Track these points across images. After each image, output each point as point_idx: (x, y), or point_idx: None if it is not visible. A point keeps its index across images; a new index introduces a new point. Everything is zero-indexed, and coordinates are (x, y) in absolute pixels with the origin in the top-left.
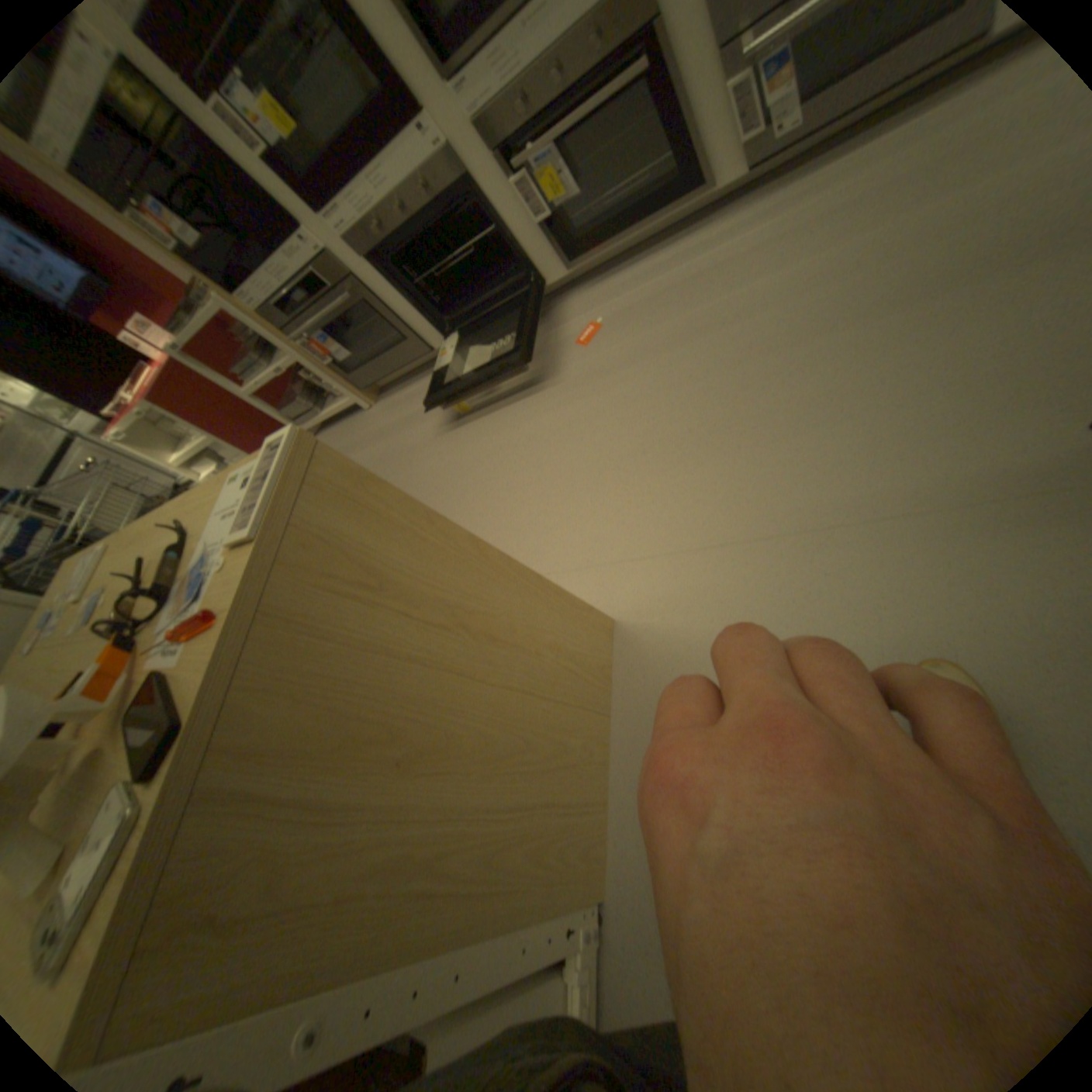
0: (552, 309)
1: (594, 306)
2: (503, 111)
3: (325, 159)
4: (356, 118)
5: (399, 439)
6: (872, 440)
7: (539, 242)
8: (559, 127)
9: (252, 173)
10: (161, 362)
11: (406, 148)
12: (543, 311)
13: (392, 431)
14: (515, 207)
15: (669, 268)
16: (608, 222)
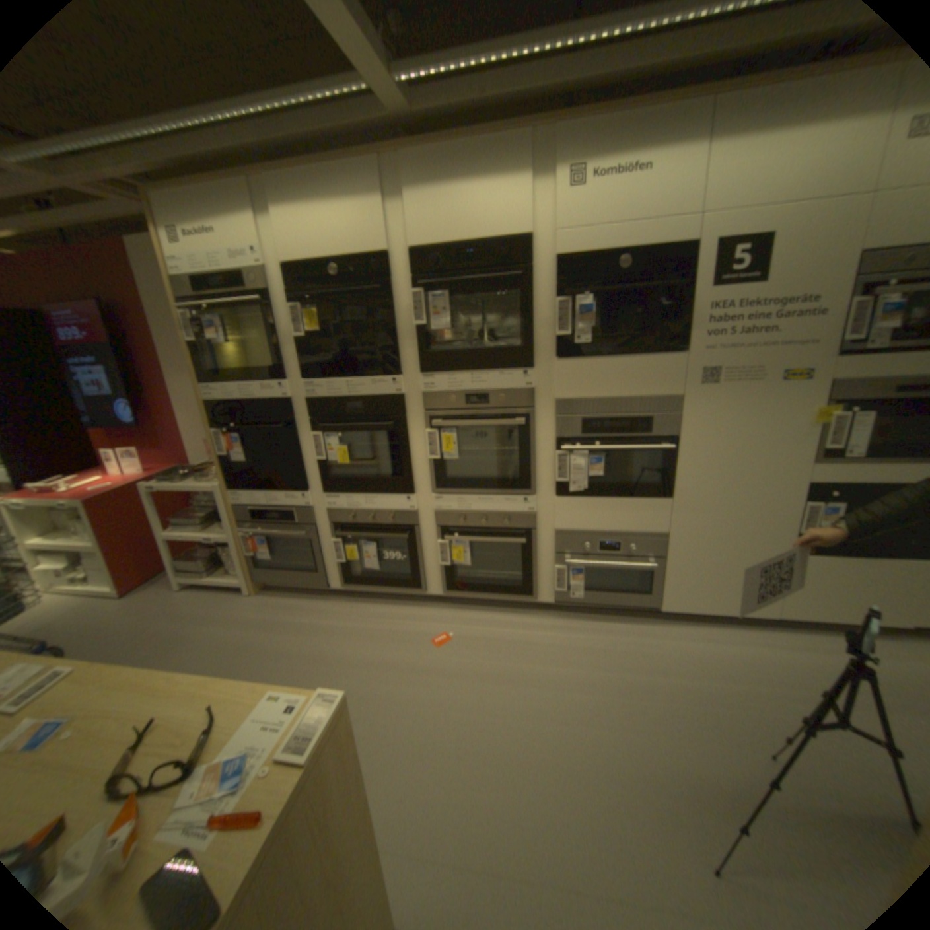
0: (420, 610)
1: (448, 626)
2: (451, 520)
3: (345, 476)
4: (378, 478)
5: (258, 640)
6: (602, 830)
7: (433, 575)
8: (473, 540)
9: (304, 463)
10: (112, 482)
11: (394, 503)
12: (413, 608)
13: (256, 630)
14: (431, 554)
15: (499, 630)
16: (476, 588)
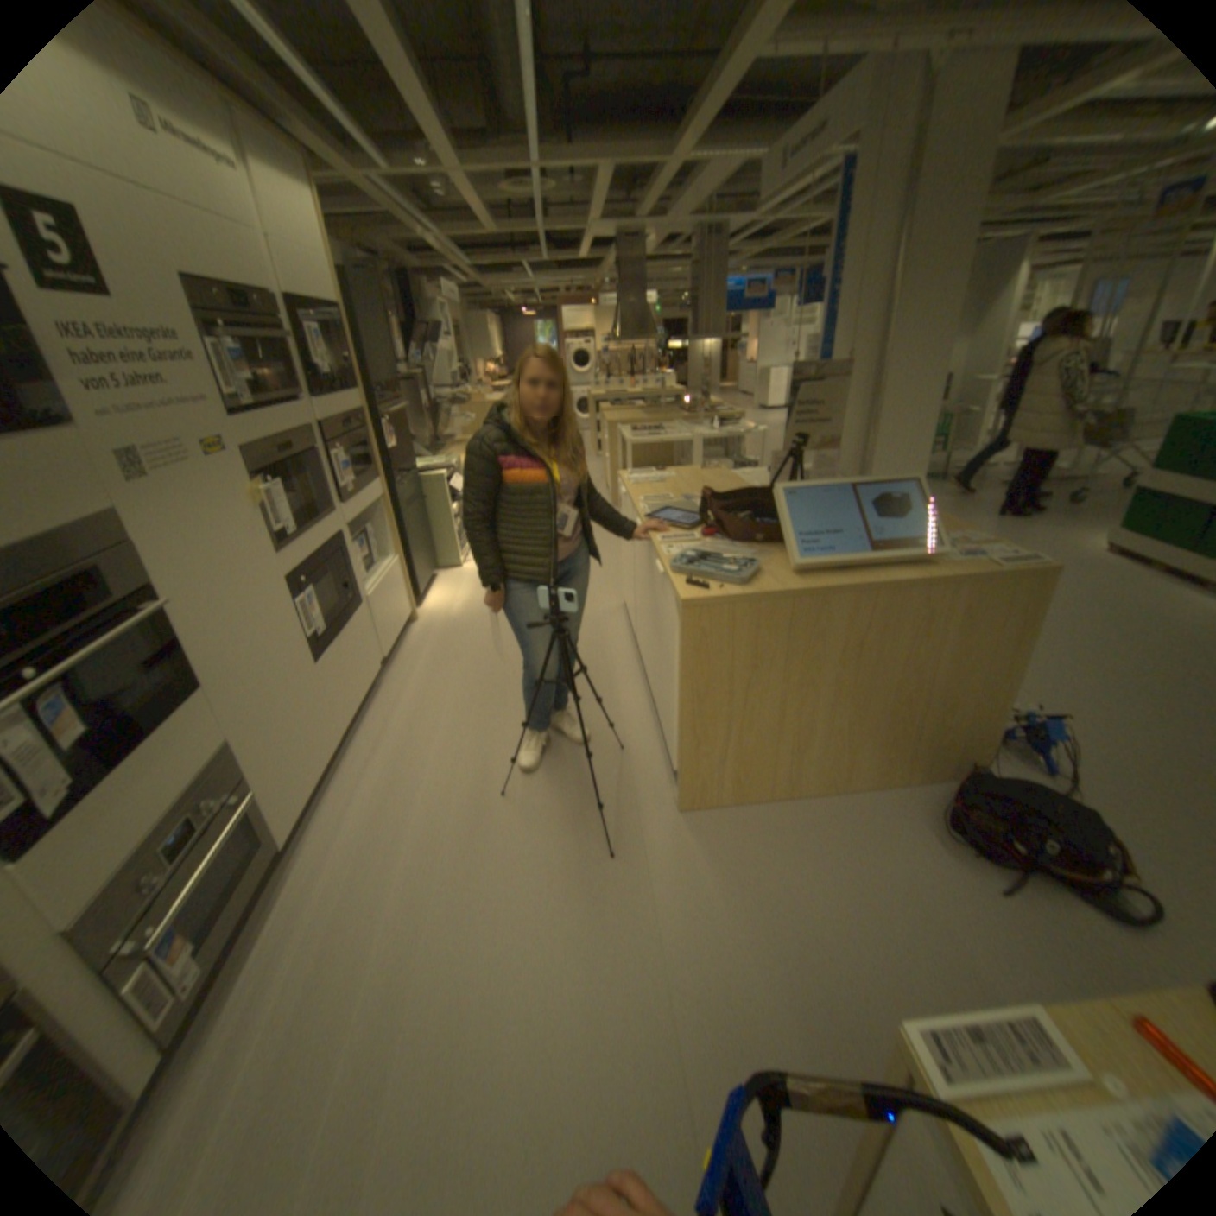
0: None
1: None
2: None
3: None
4: None
5: None
6: (591, 966)
7: None
8: None
9: None
10: None
11: None
12: None
13: None
14: None
15: None
16: None
